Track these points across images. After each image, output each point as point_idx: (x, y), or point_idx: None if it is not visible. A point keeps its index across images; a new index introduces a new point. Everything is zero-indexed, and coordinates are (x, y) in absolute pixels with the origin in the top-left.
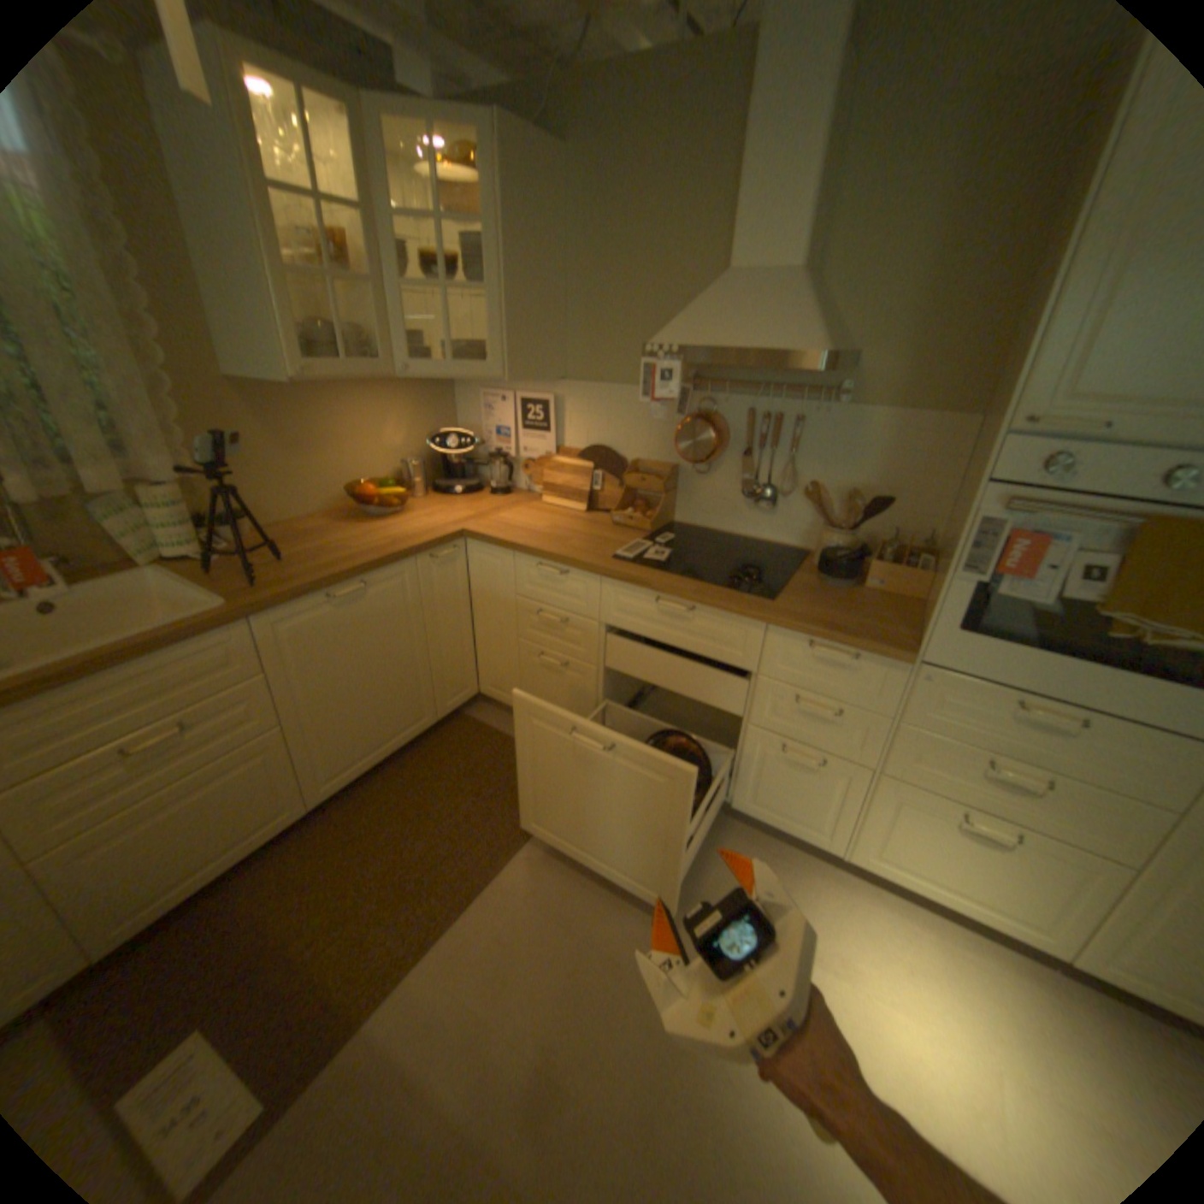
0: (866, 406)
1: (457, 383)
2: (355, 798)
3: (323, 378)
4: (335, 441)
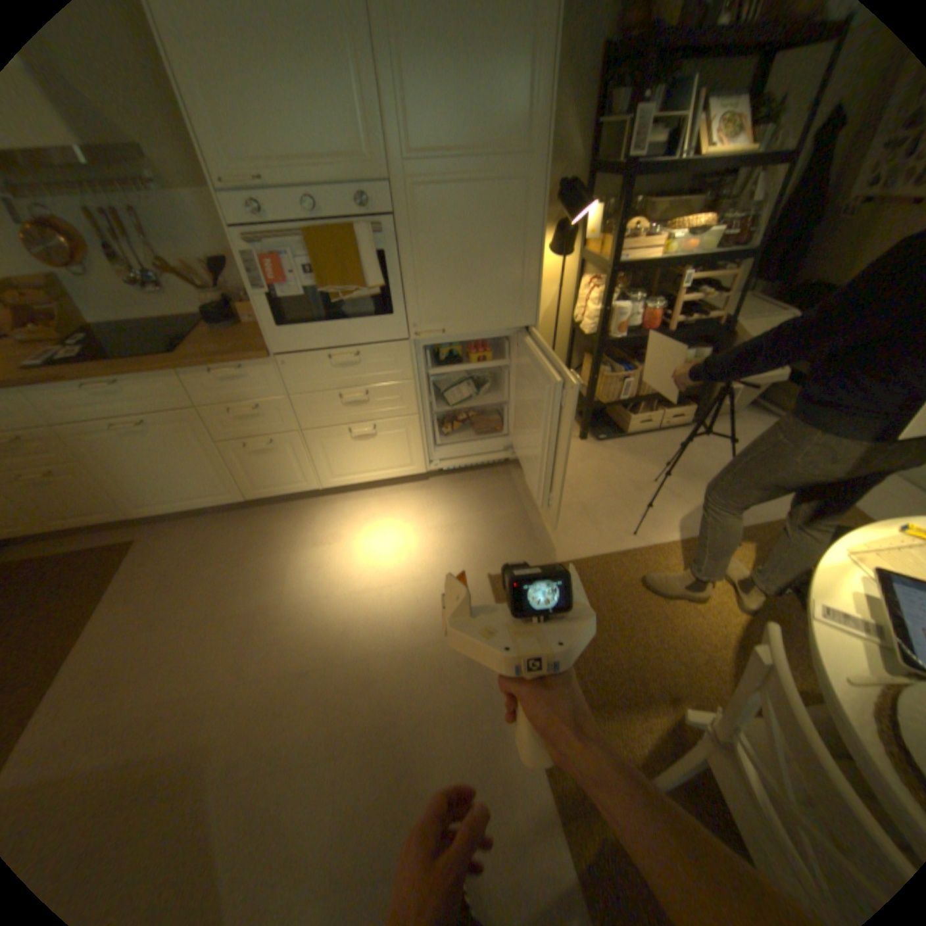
0: (170, 190)
1: None
2: None
3: None
4: None
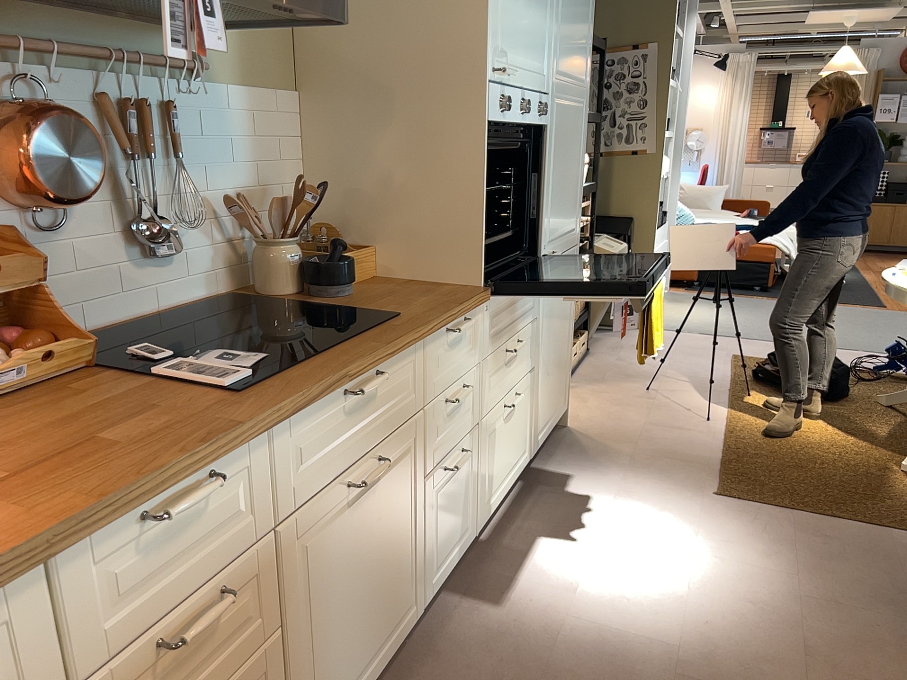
0: (221, 84)
1: None
2: None
3: None
4: None
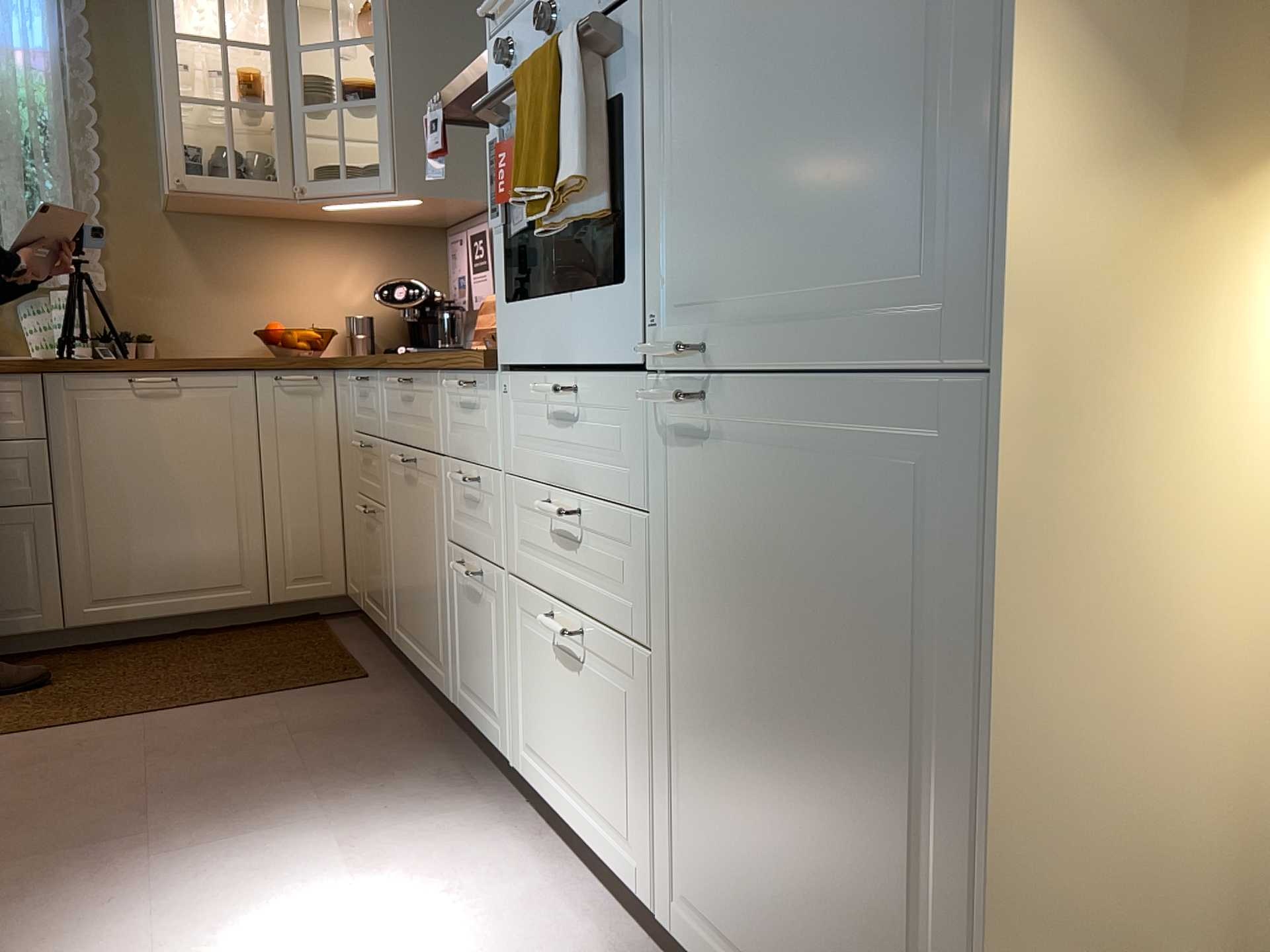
0: None
1: (448, 238)
2: (131, 647)
3: (269, 219)
4: (272, 283)
